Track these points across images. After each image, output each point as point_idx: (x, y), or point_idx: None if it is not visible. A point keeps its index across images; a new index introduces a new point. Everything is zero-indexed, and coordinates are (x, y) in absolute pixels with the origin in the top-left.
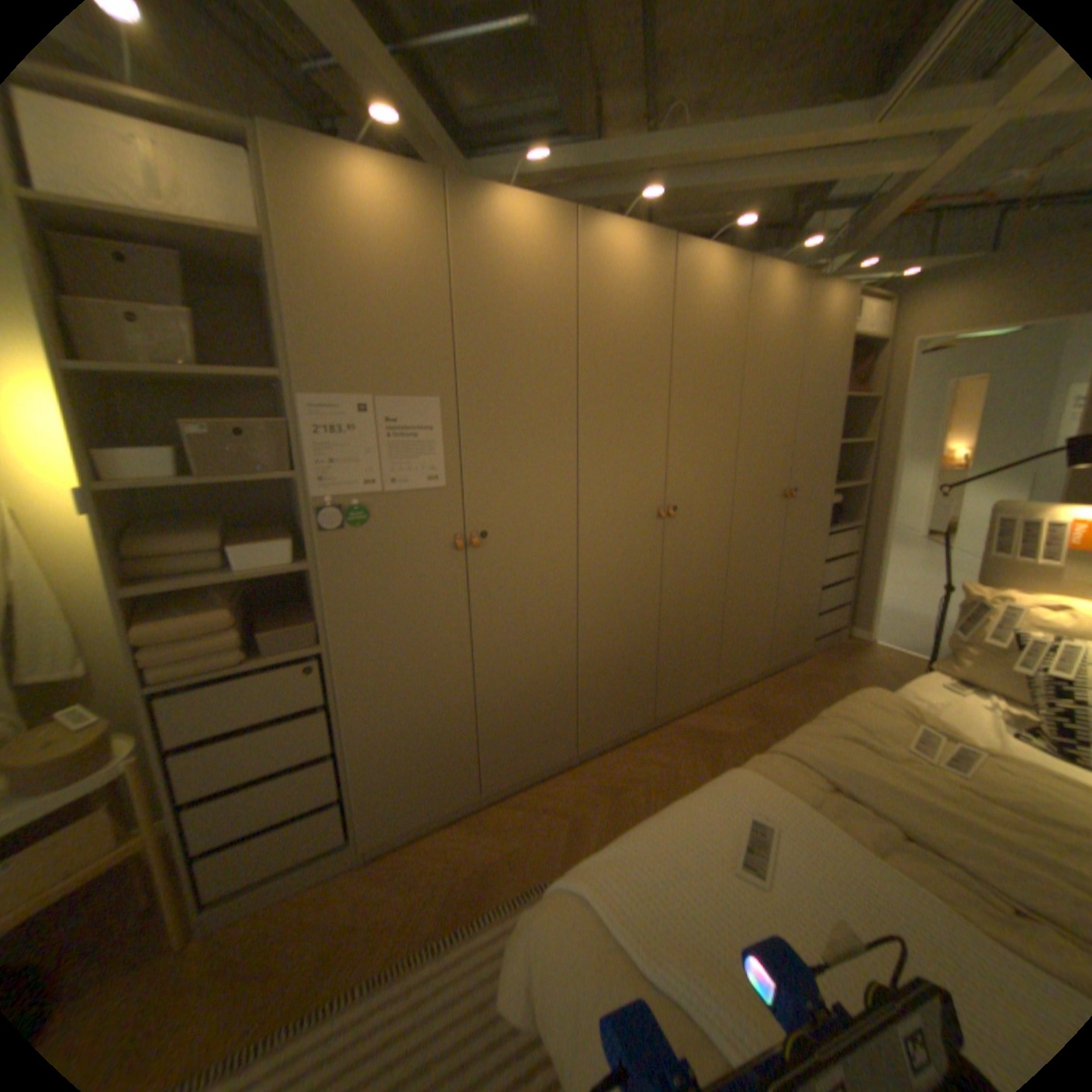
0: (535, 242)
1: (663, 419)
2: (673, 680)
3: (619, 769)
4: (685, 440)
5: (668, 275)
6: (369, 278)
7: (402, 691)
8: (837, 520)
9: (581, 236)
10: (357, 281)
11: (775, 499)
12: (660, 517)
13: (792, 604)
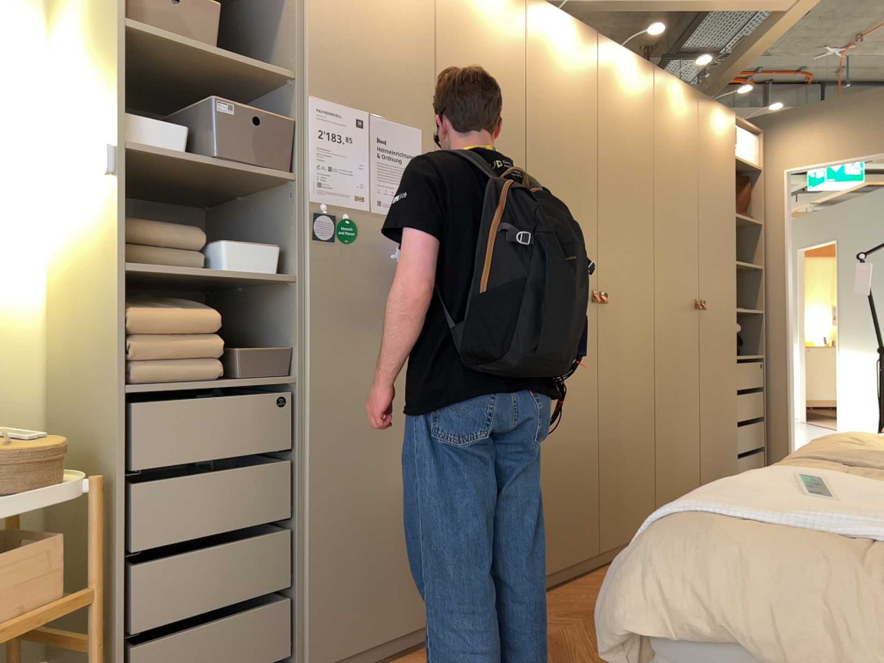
0: (496, 10)
1: (595, 197)
2: (614, 501)
3: (576, 597)
4: (613, 224)
5: (590, 67)
6: (373, 8)
7: (366, 449)
8: (737, 353)
9: (530, 15)
10: (364, 7)
11: (689, 306)
12: (597, 300)
13: (714, 433)
